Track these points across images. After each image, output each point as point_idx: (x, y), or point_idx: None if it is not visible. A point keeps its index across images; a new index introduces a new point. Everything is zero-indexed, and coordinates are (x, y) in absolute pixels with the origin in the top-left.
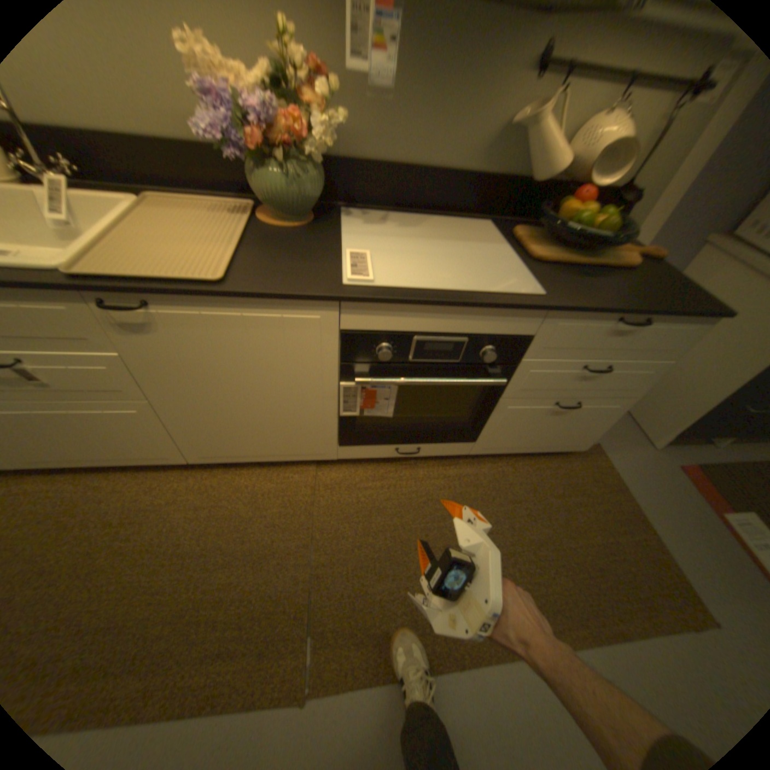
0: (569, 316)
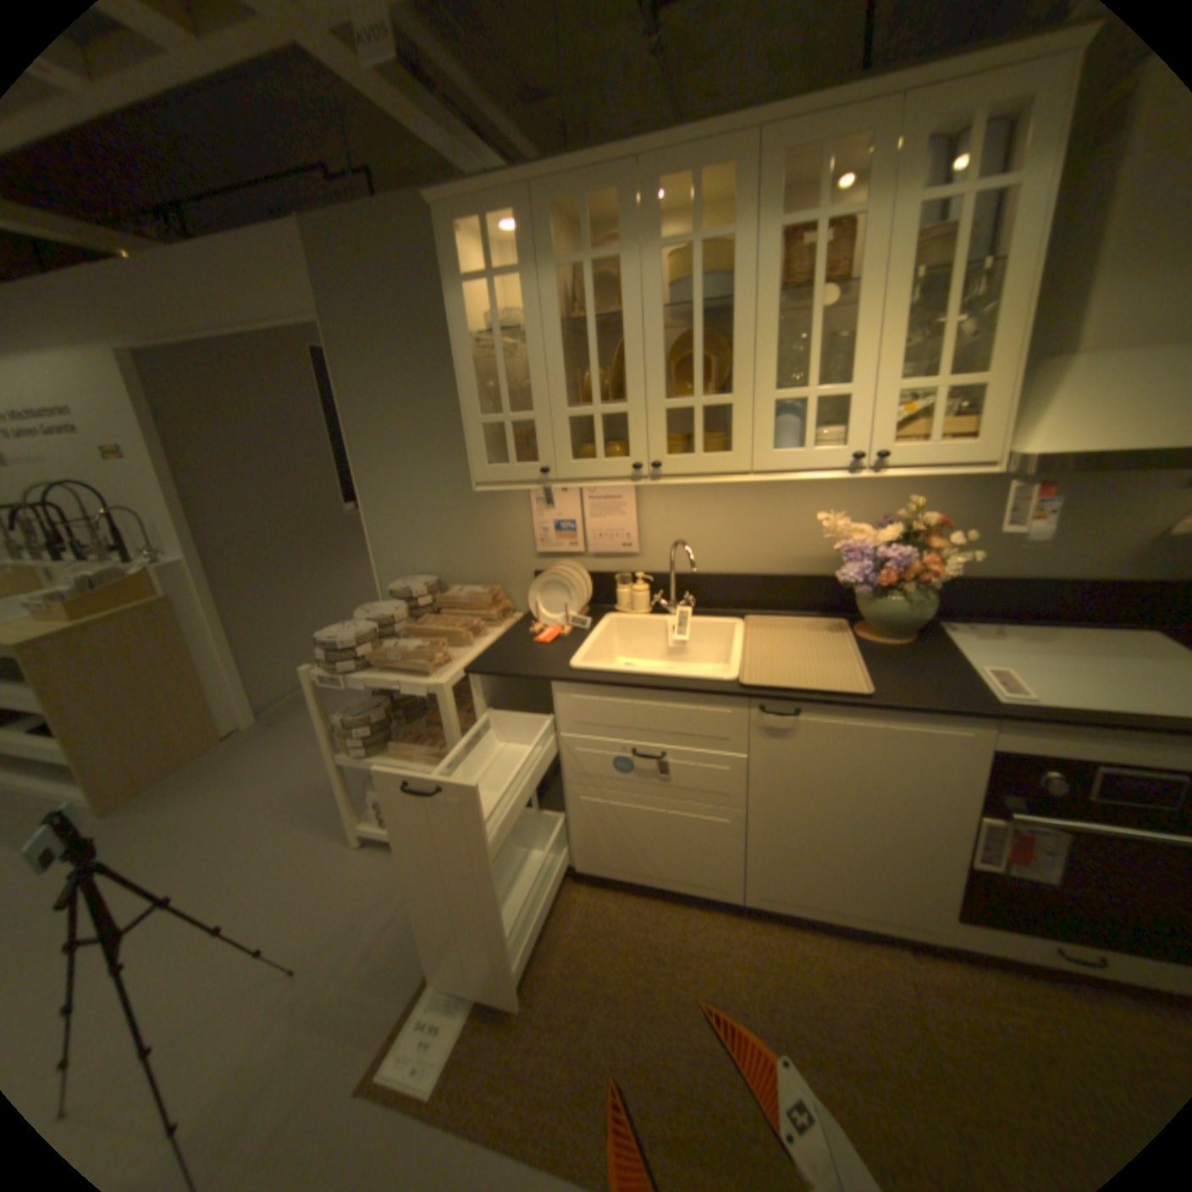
0: None
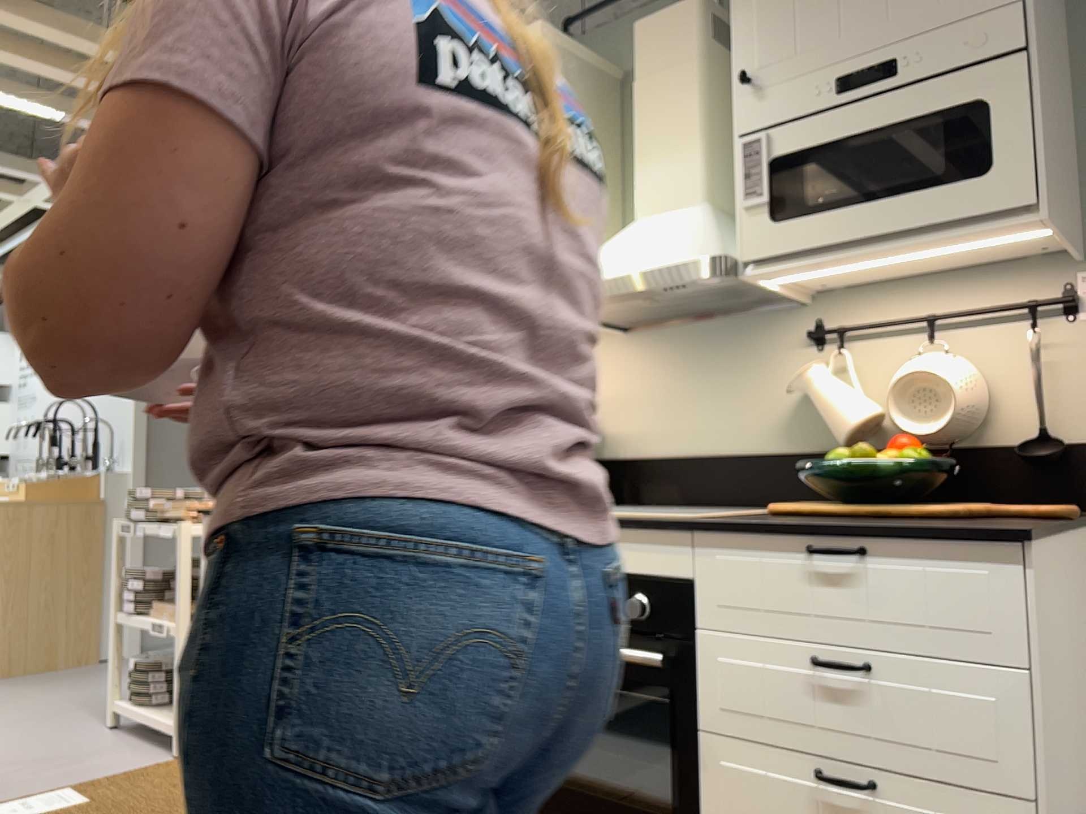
0: (725, 542)
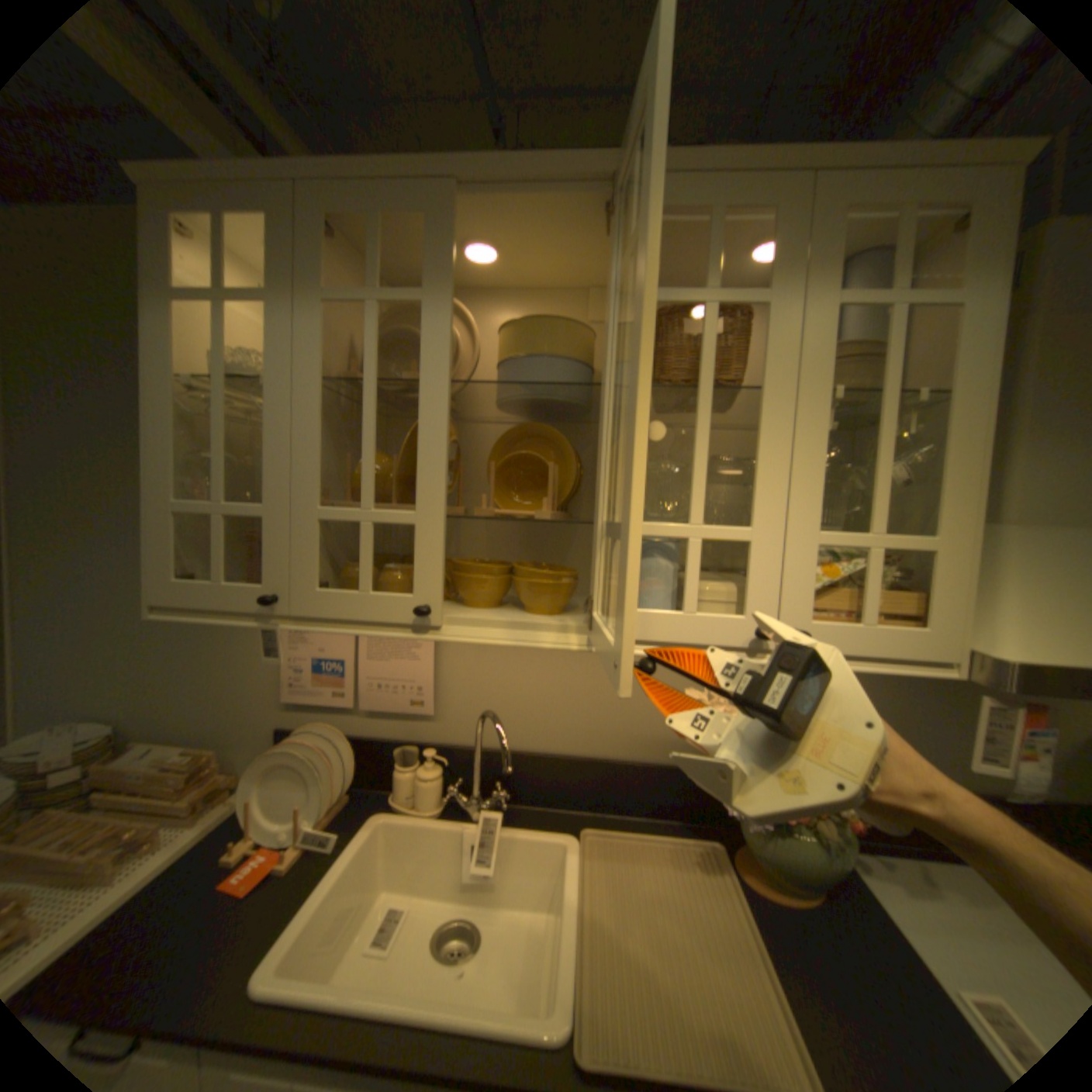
0: None
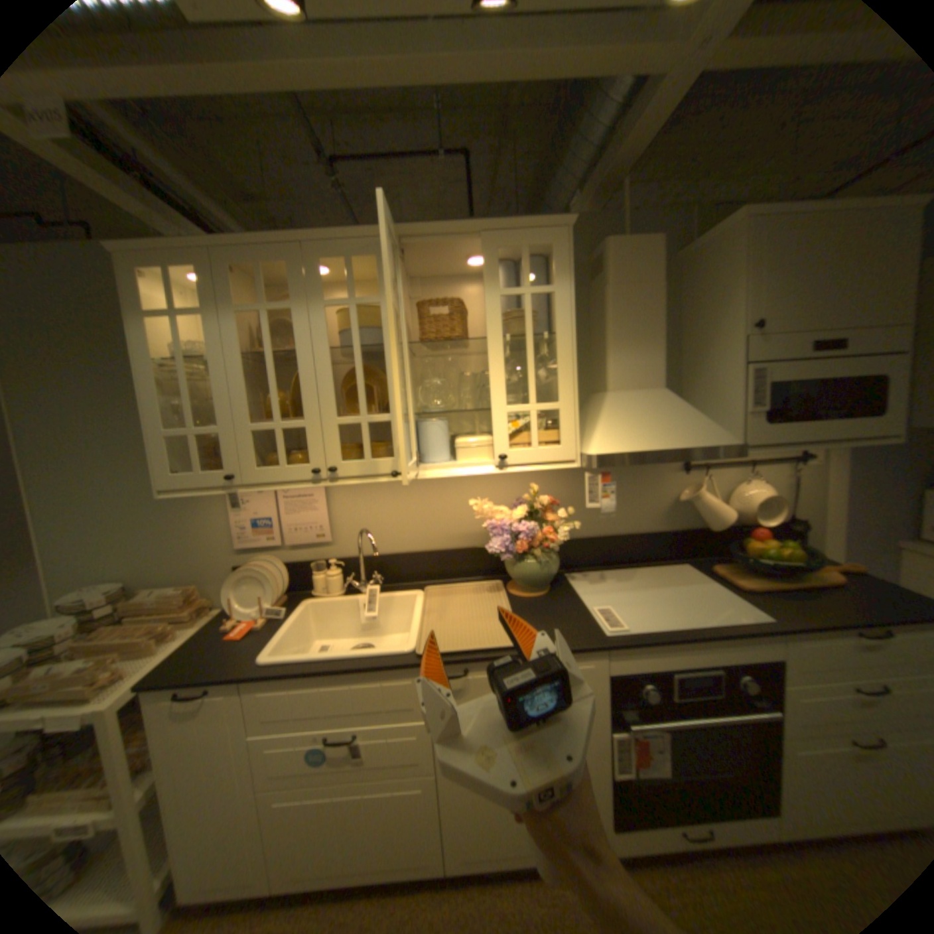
0: (809, 638)
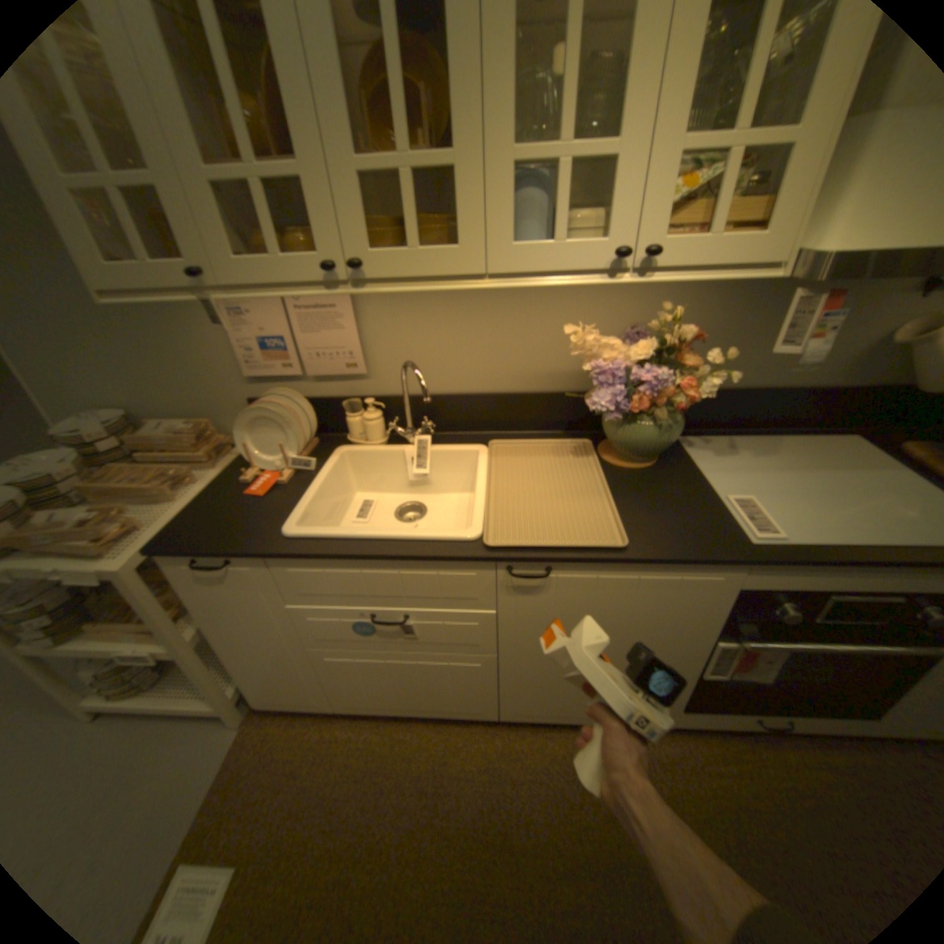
0: None
